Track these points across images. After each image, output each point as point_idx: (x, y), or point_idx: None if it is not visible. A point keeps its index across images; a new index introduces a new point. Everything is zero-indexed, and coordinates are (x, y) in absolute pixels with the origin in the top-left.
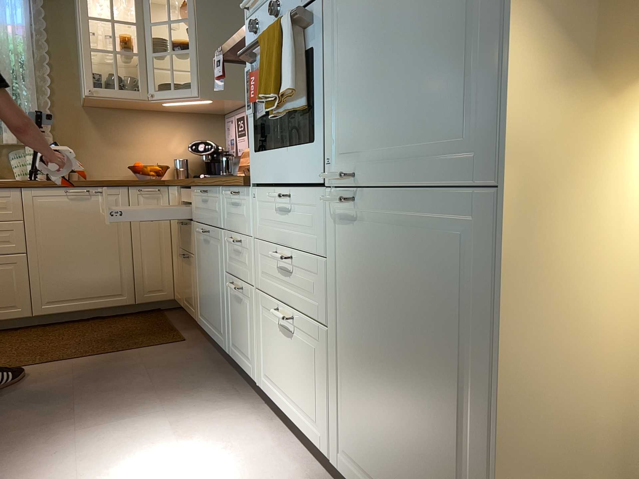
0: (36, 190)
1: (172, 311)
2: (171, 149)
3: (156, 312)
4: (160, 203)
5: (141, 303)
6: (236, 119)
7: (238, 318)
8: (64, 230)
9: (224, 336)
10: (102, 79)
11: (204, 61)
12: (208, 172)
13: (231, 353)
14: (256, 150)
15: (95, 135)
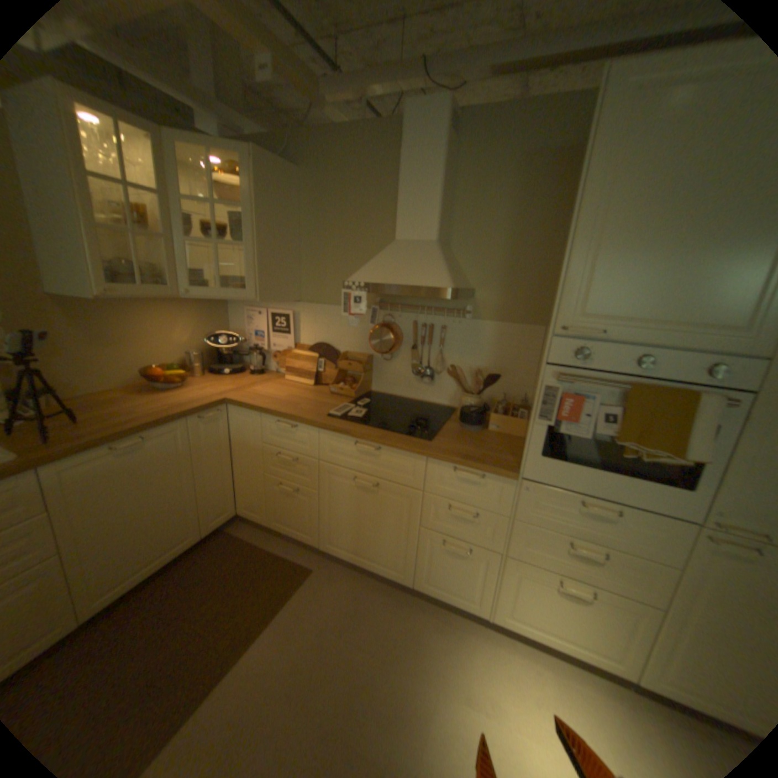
0: (64, 463)
1: (233, 527)
2: (175, 340)
3: (216, 535)
4: (219, 424)
5: (206, 535)
6: (269, 314)
7: (451, 568)
8: (112, 499)
9: (403, 573)
10: (110, 268)
11: (261, 259)
12: (223, 364)
13: (422, 589)
14: (540, 454)
15: (73, 334)
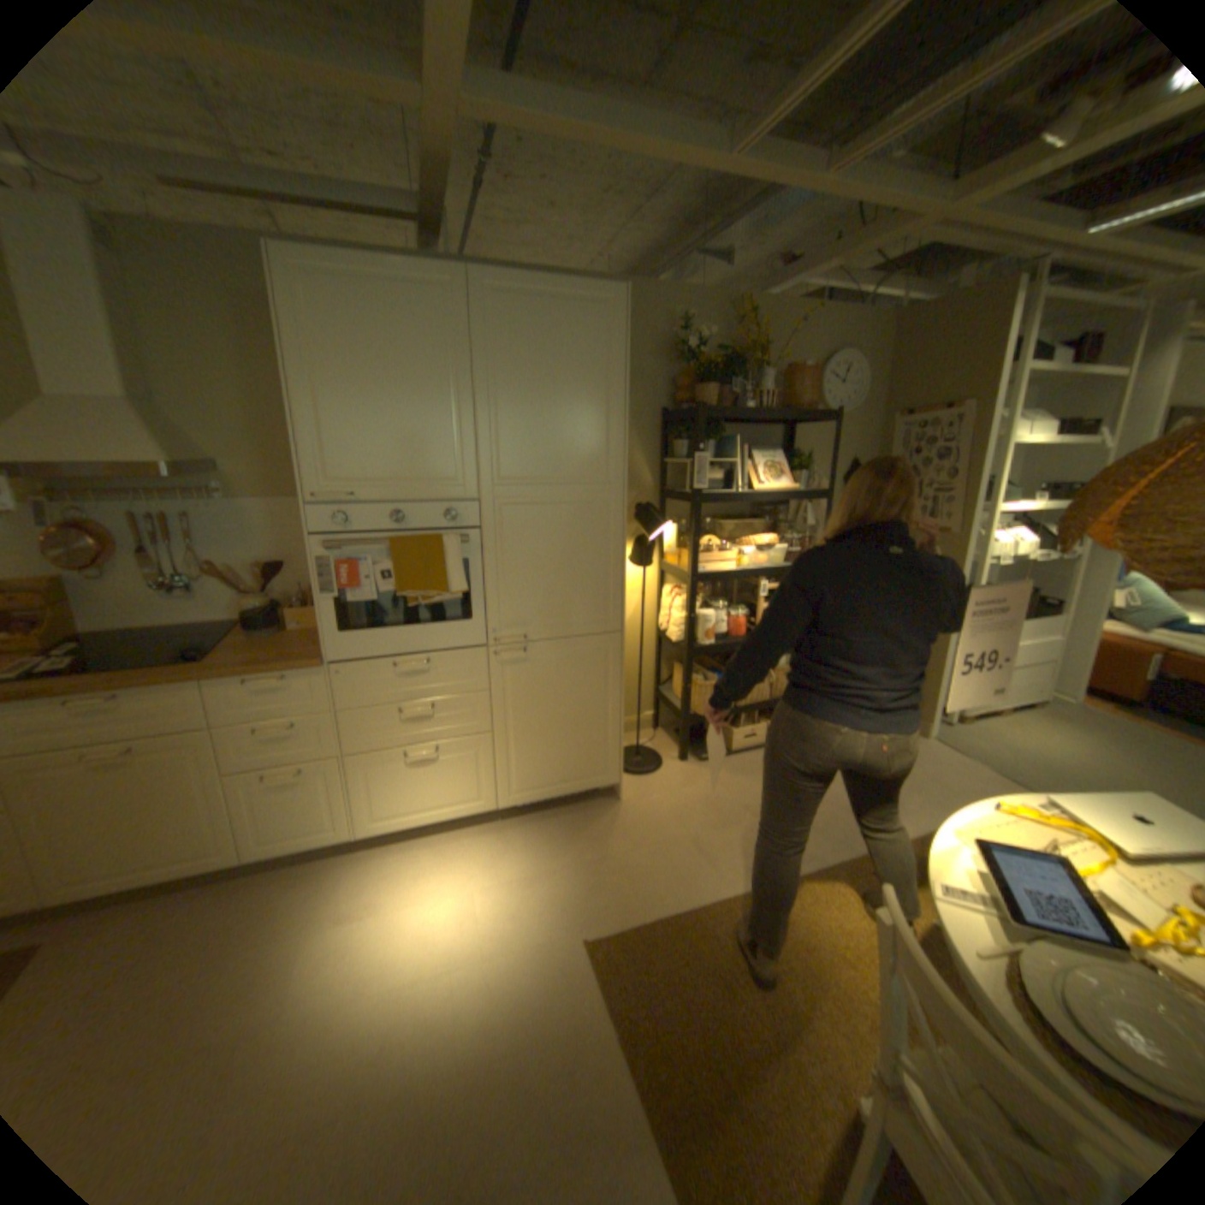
0: None
1: None
2: None
3: None
4: None
5: None
6: None
7: (282, 807)
8: None
9: (218, 853)
10: None
11: None
12: None
13: (253, 856)
14: (337, 631)
15: None
